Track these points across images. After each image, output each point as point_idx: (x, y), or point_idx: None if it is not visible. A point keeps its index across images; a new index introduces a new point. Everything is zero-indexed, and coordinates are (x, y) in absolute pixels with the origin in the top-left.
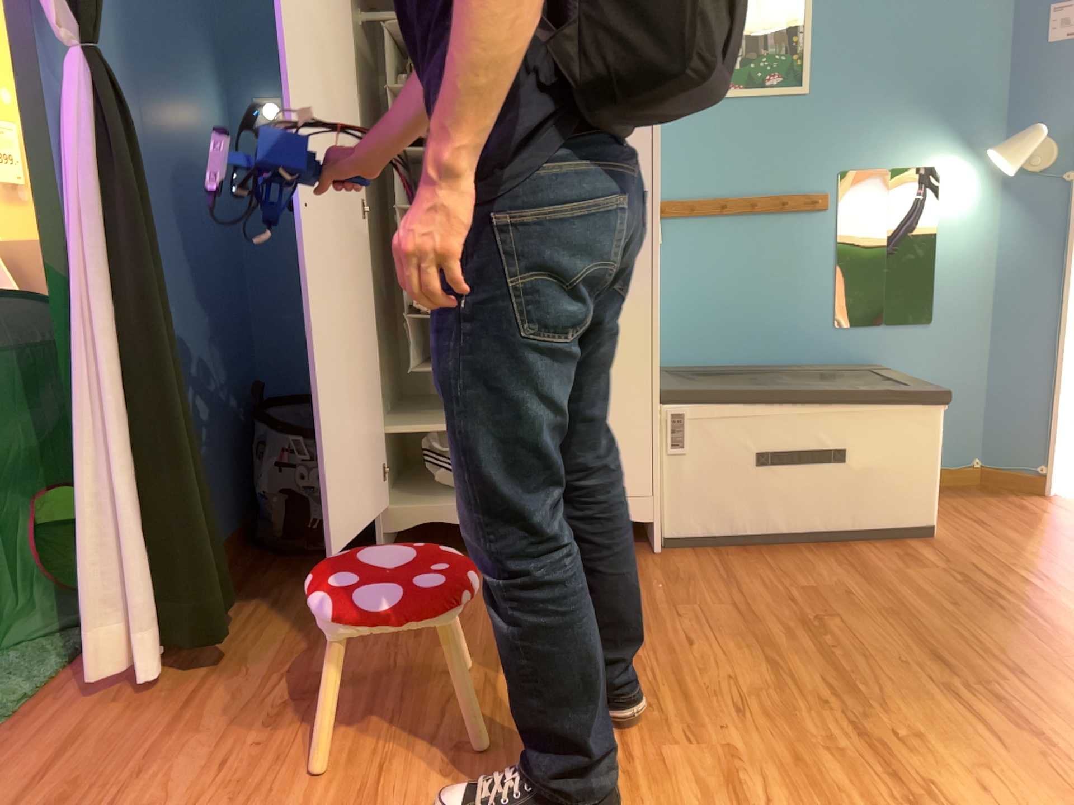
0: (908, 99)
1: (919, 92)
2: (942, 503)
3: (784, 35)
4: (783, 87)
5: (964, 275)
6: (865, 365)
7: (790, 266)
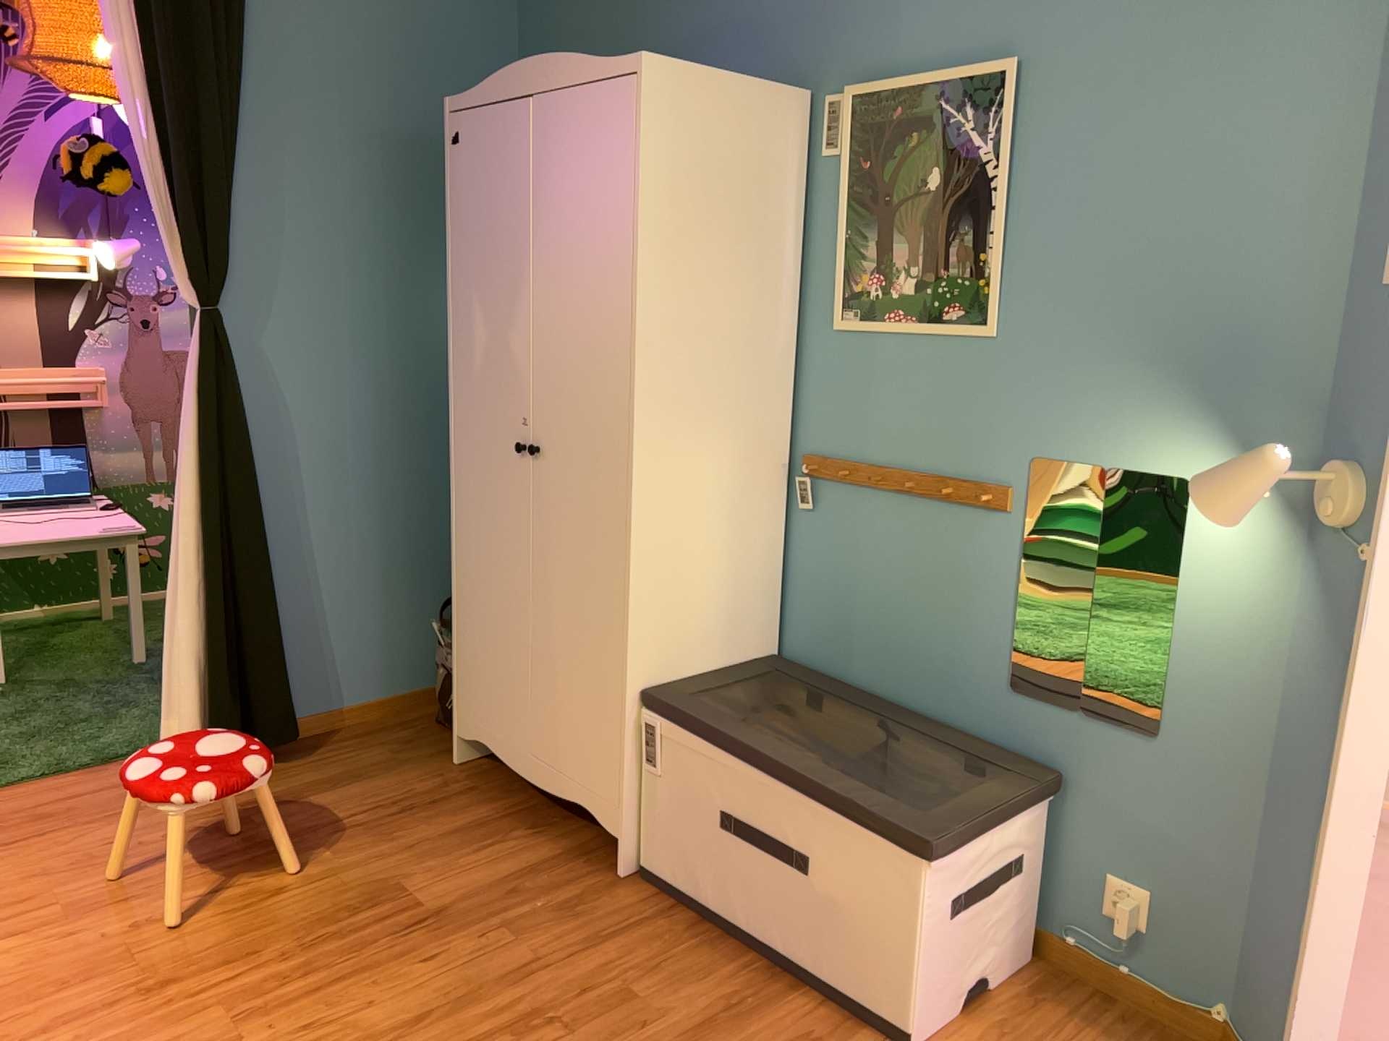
0: (1144, 359)
1: (1164, 350)
2: (1072, 1032)
3: (969, 250)
4: (962, 324)
5: (1221, 674)
6: (1038, 763)
7: (957, 580)
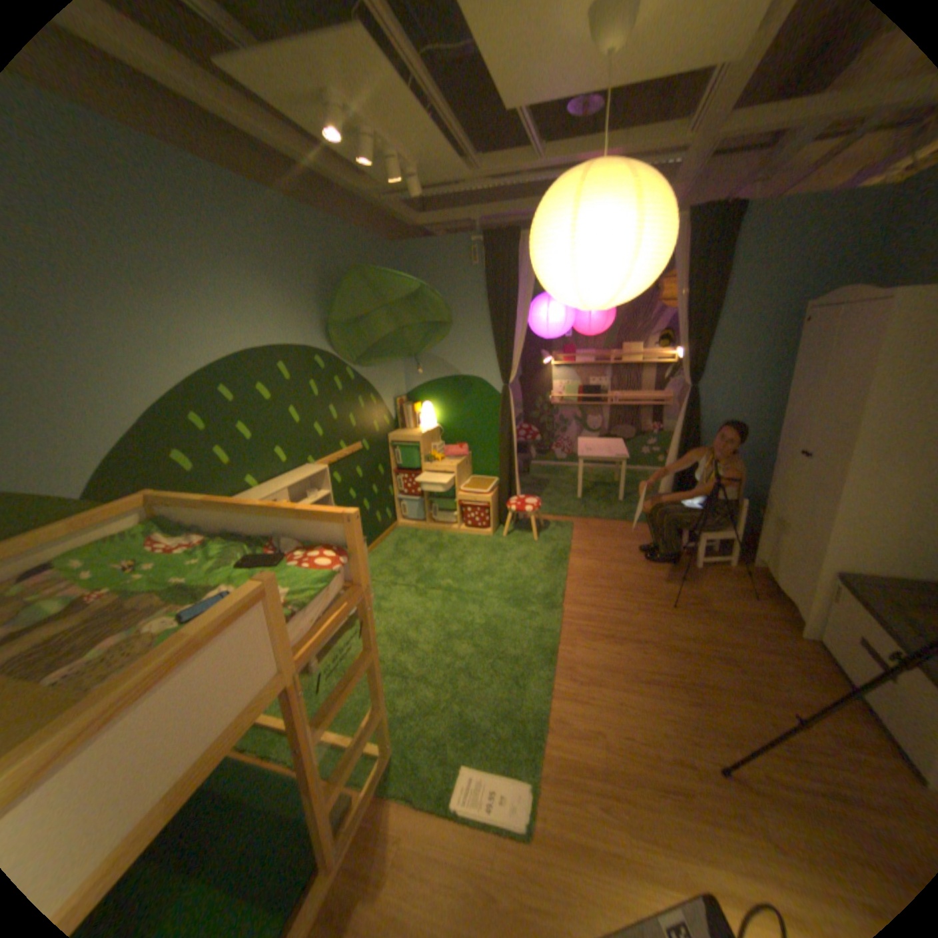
0: None
1: None
2: None
3: None
4: None
5: None
6: None
7: None
